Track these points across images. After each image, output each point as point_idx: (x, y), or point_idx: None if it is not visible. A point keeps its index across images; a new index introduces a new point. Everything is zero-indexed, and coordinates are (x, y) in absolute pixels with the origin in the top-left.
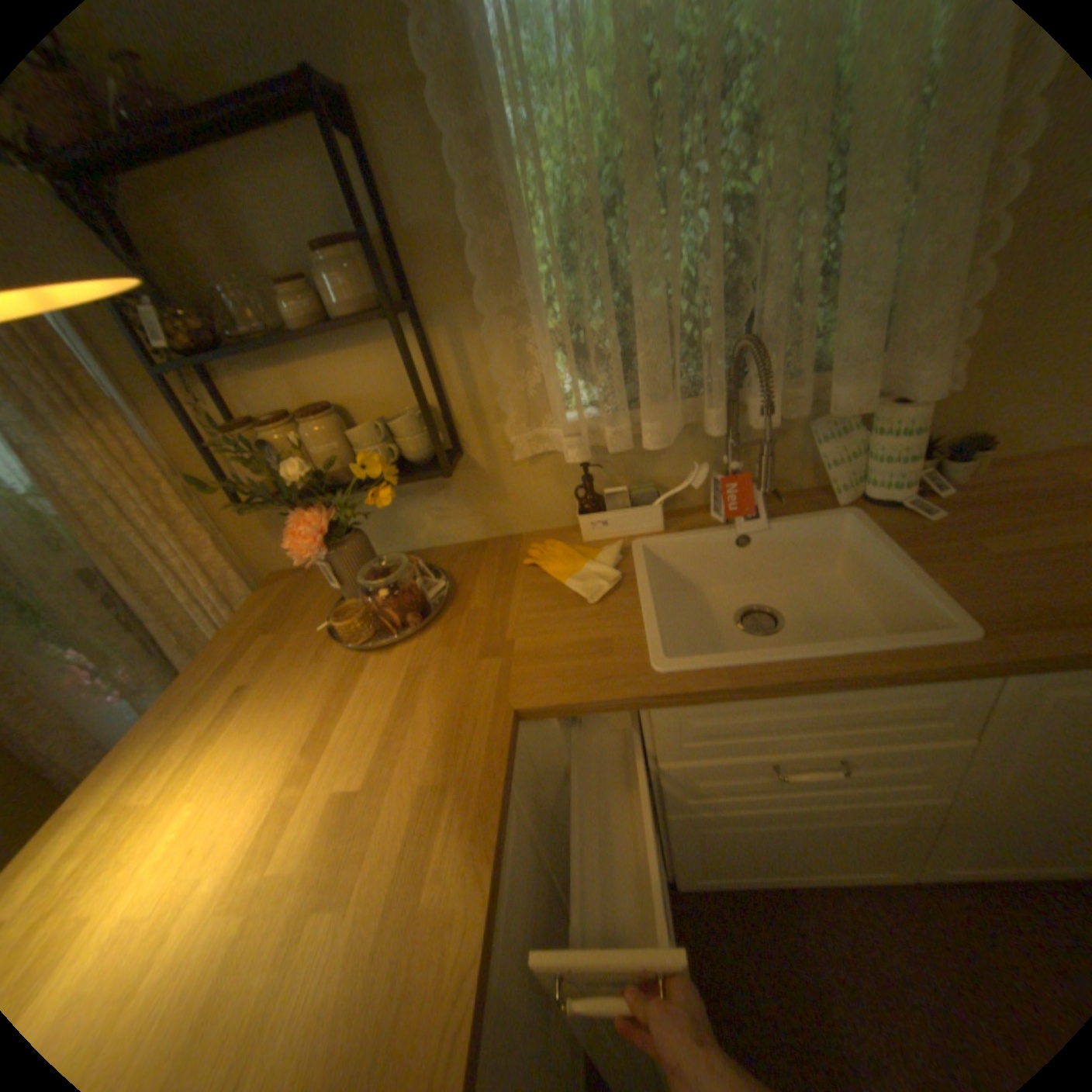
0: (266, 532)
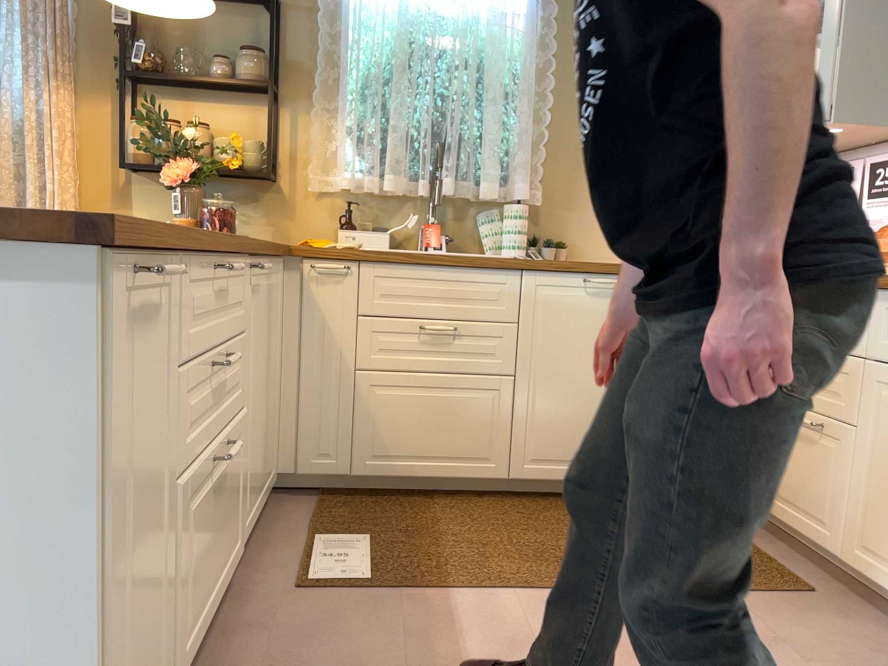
0: (113, 203)
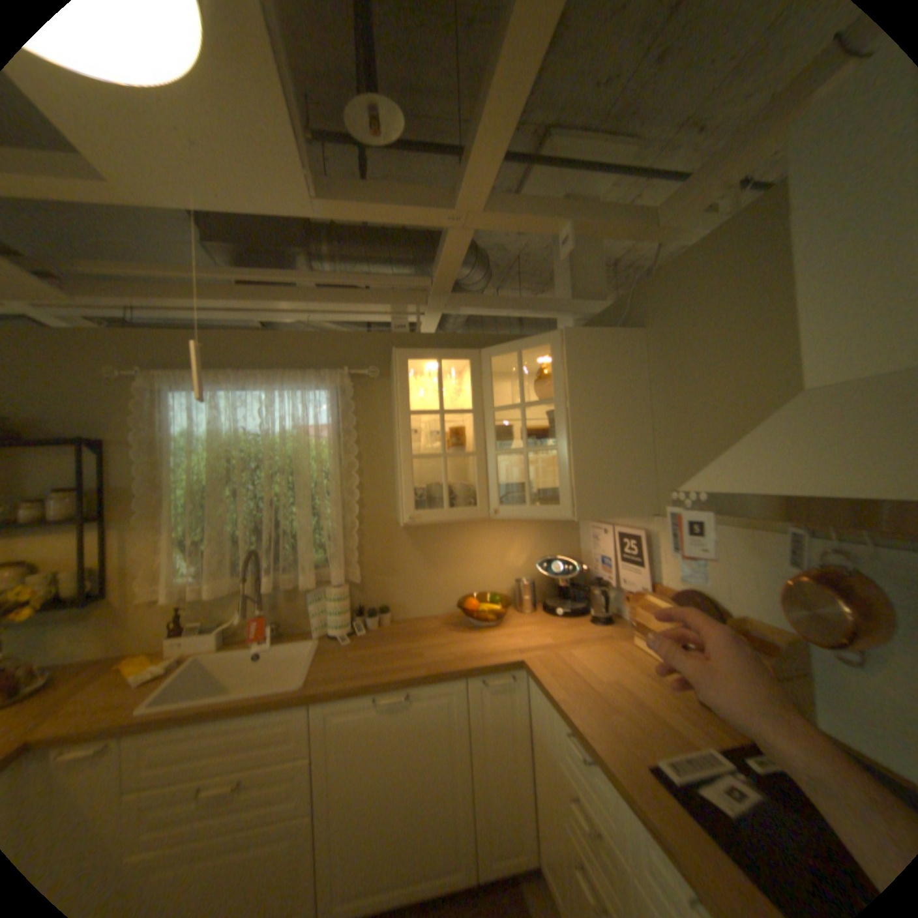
0: None
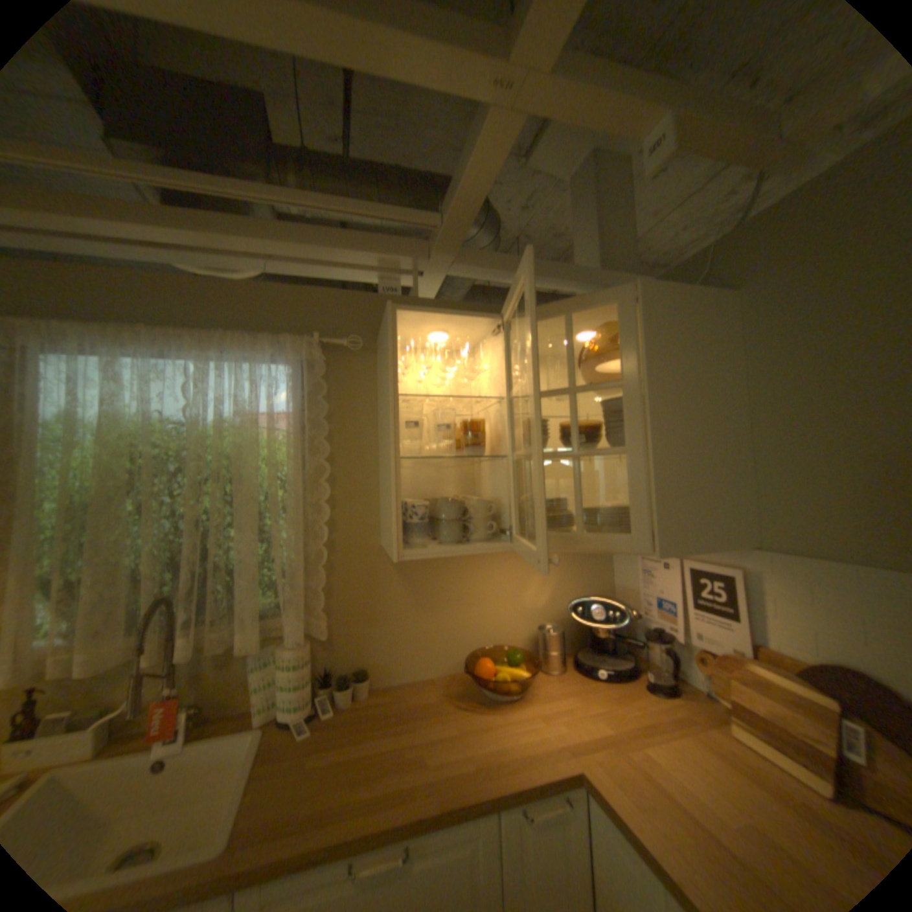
0: None
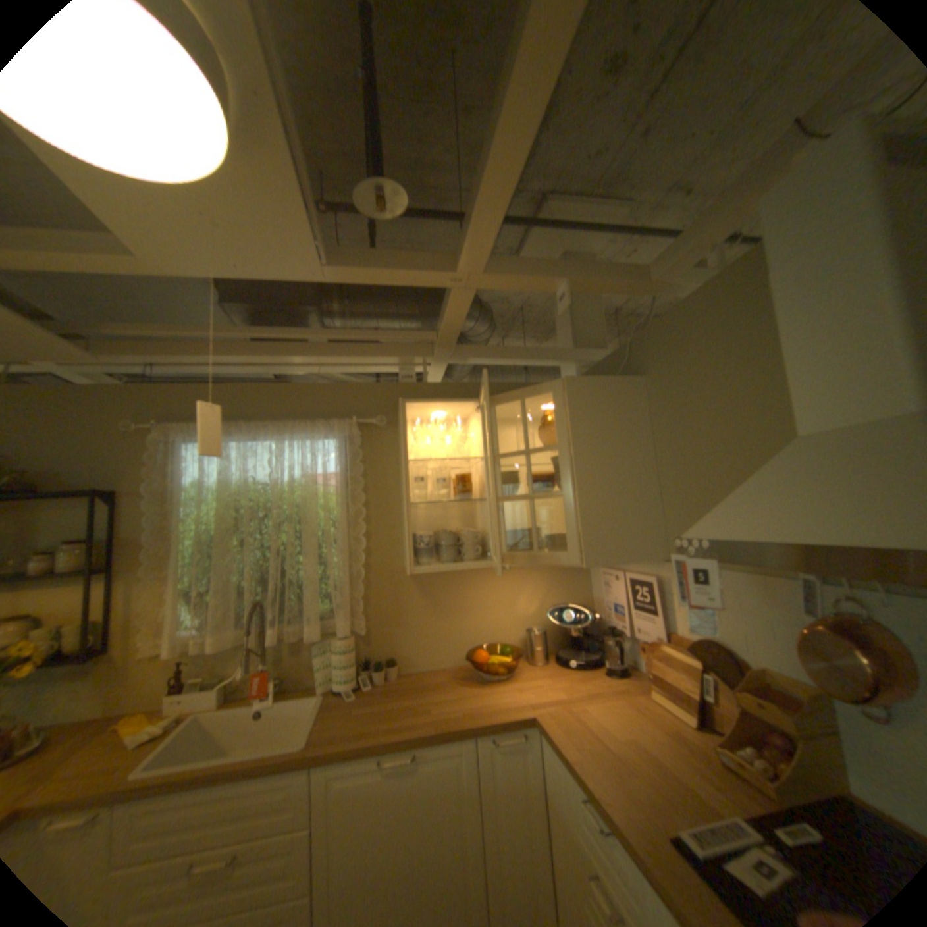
0: None
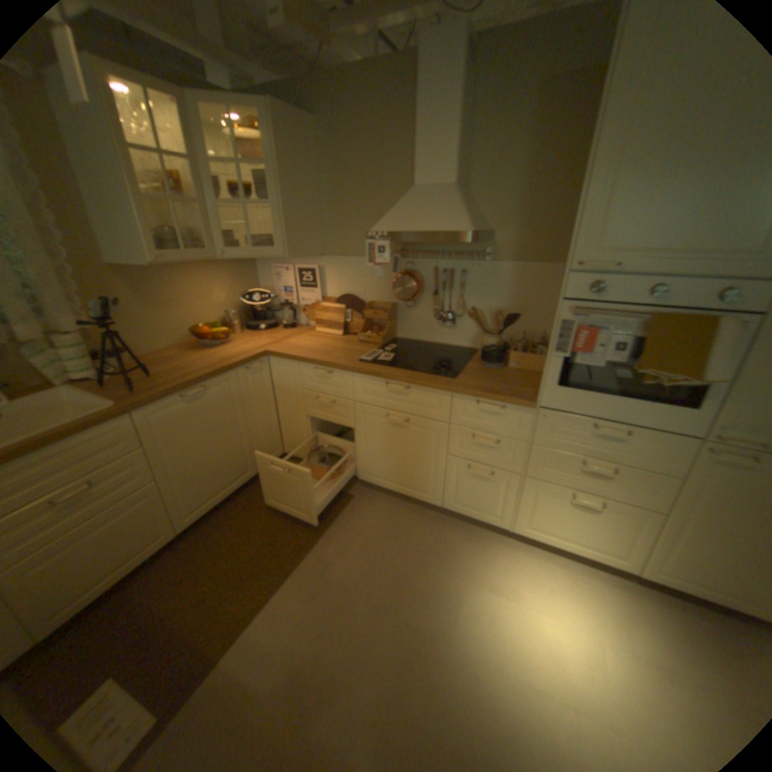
0: None
